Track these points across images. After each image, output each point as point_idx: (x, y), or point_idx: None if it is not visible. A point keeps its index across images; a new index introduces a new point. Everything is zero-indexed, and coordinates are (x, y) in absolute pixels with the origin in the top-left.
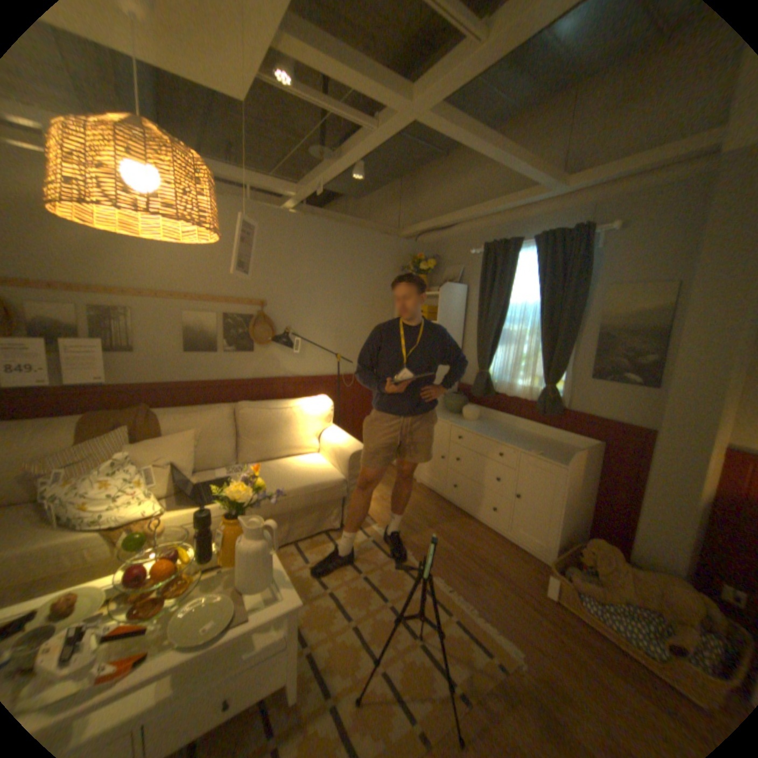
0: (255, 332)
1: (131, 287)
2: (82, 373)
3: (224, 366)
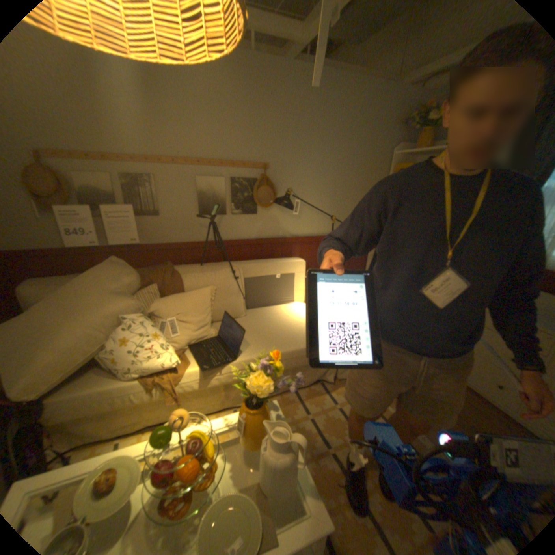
0: (260, 195)
1: (154, 152)
2: (123, 234)
3: (233, 227)
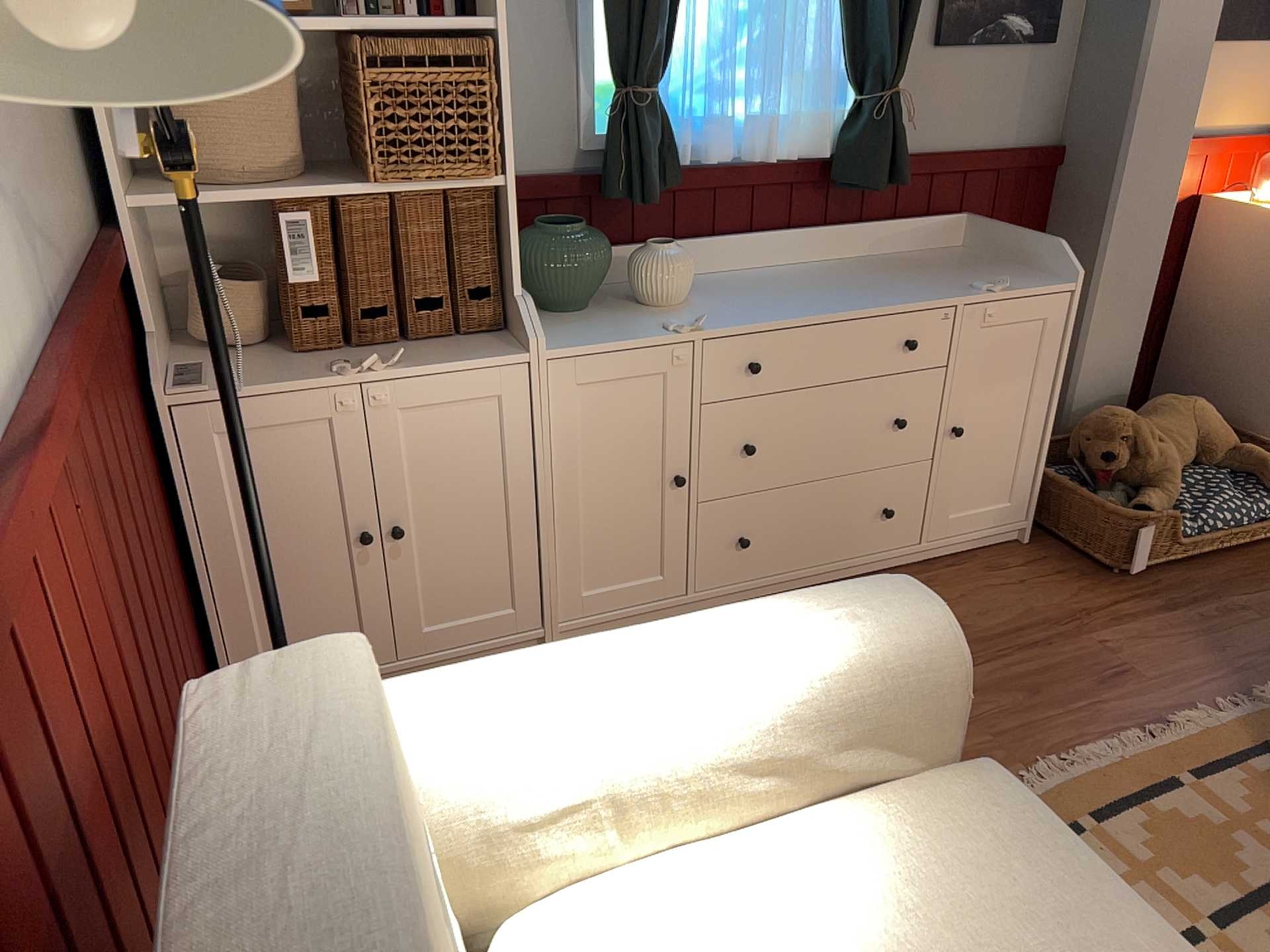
0: None
1: None
2: None
3: None
